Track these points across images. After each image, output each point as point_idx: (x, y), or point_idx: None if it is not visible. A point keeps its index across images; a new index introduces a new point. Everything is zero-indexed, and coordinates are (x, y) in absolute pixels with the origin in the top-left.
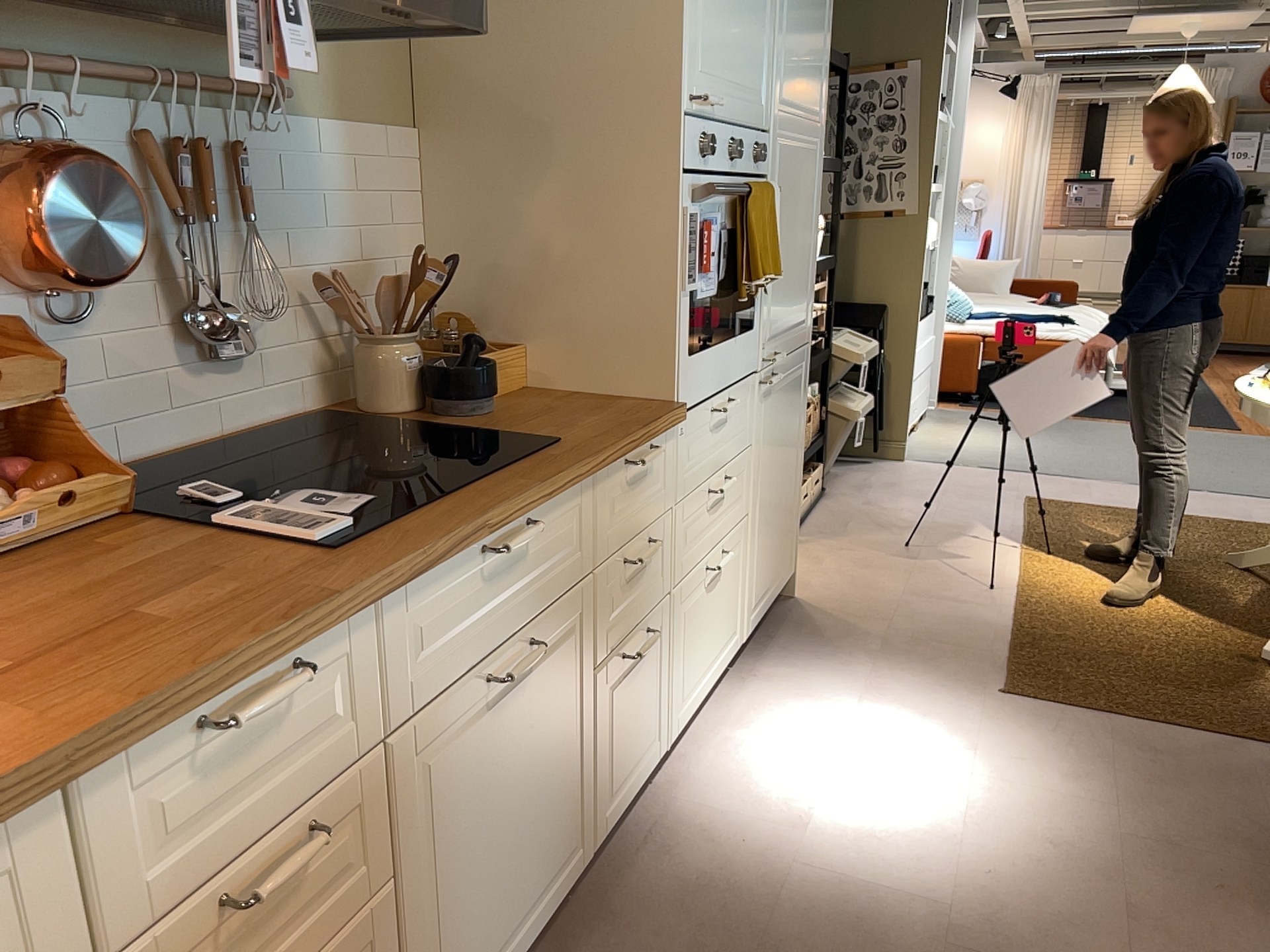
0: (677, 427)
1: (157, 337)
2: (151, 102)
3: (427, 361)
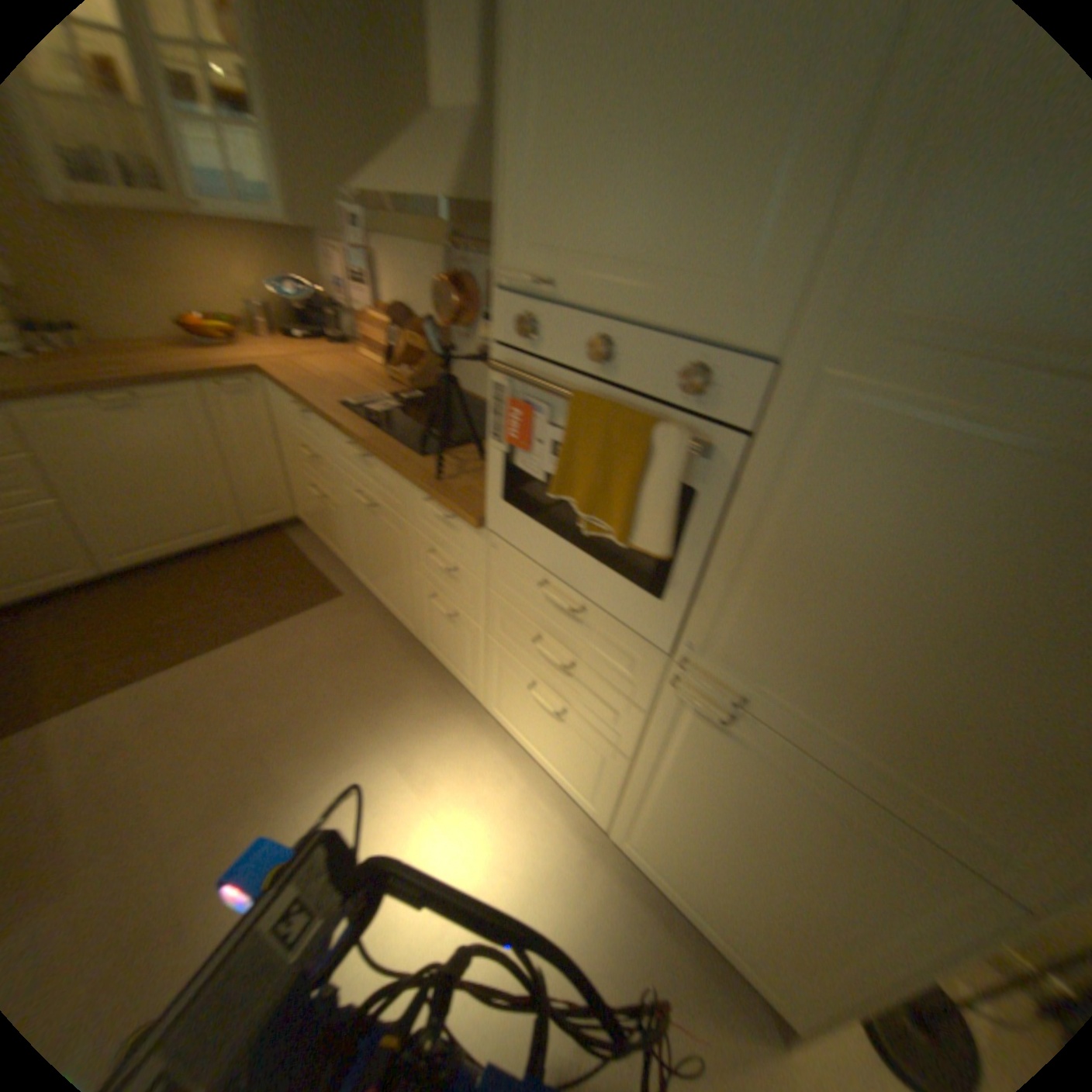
0: (491, 542)
1: None
2: None
3: None
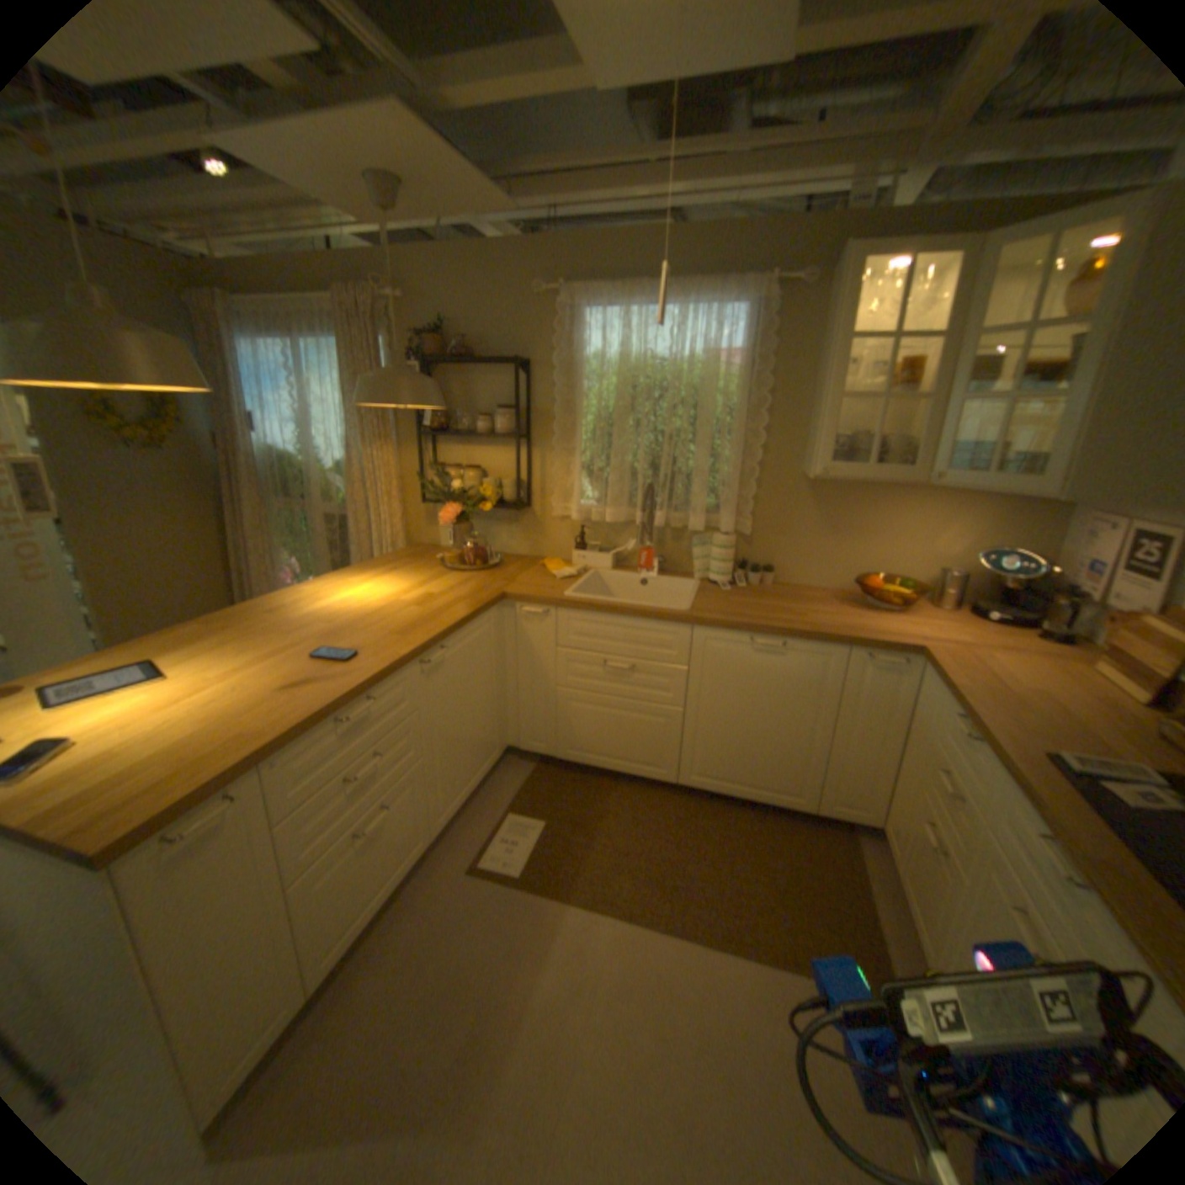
0: None
1: None
2: None
3: None
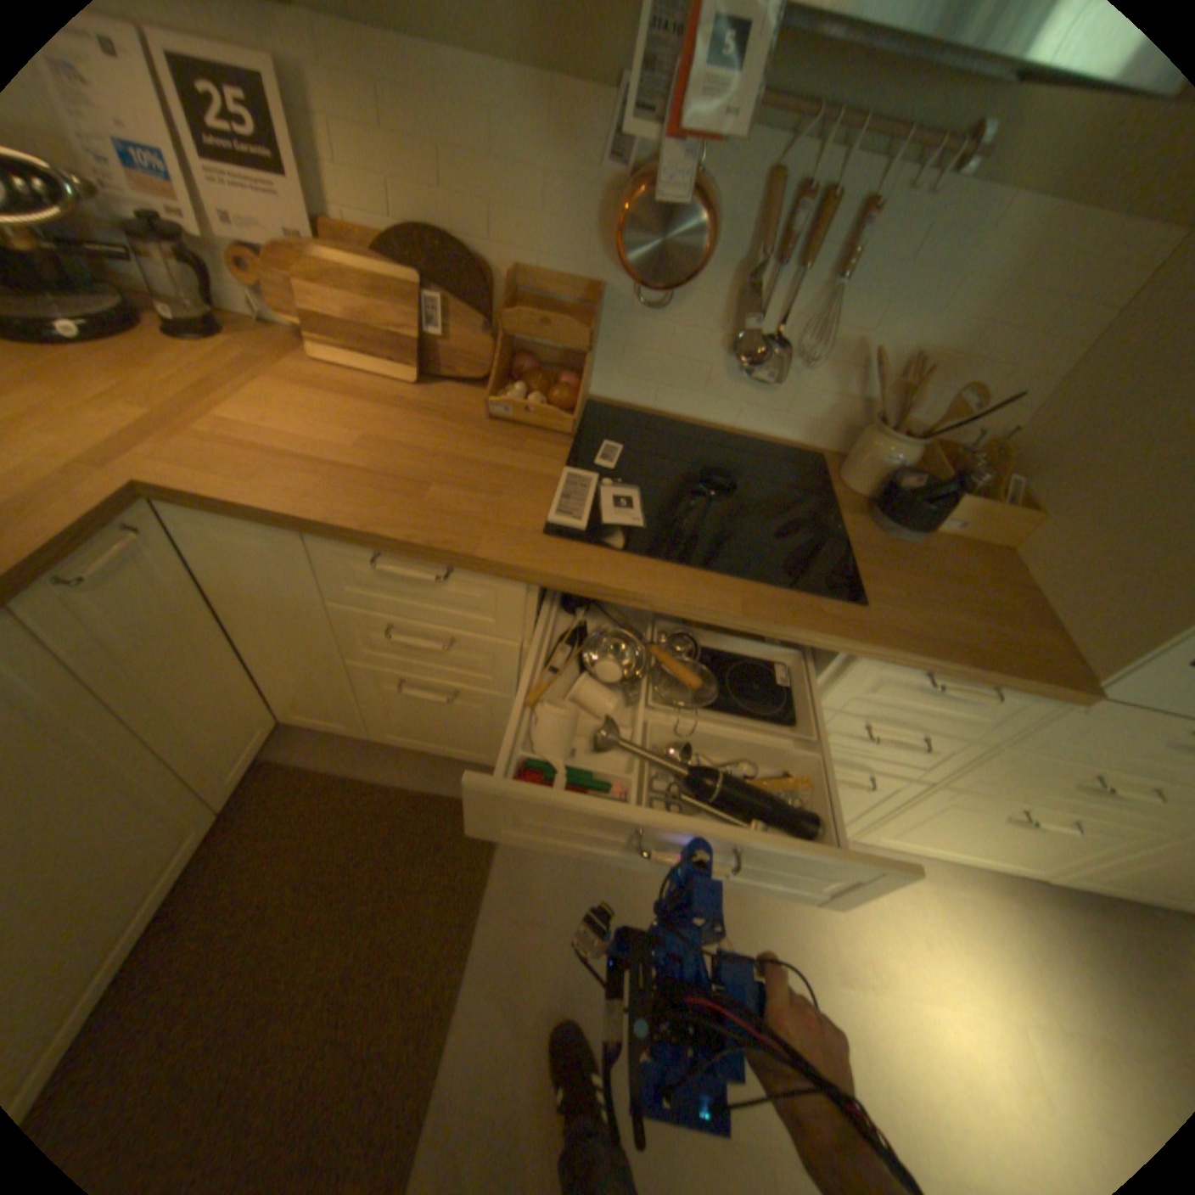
0: (1082, 704)
1: (710, 338)
2: (806, 128)
3: (905, 466)
